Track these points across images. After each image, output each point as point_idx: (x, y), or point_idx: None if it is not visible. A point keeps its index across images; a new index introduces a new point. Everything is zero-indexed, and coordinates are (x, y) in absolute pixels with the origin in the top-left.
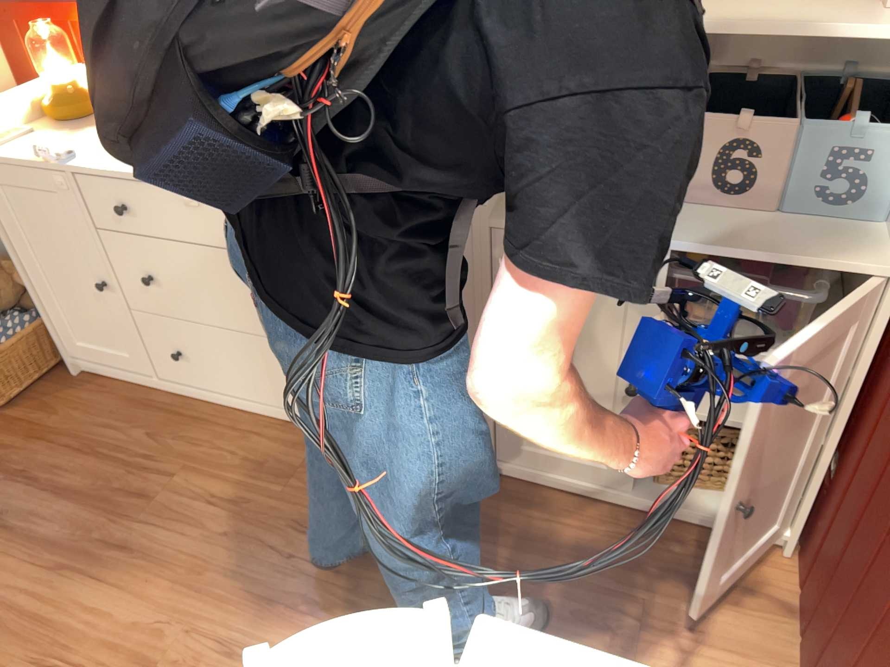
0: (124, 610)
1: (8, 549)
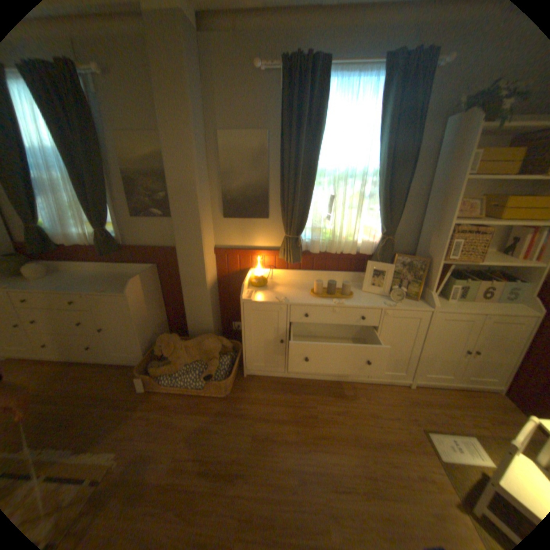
0: (345, 466)
1: (279, 455)
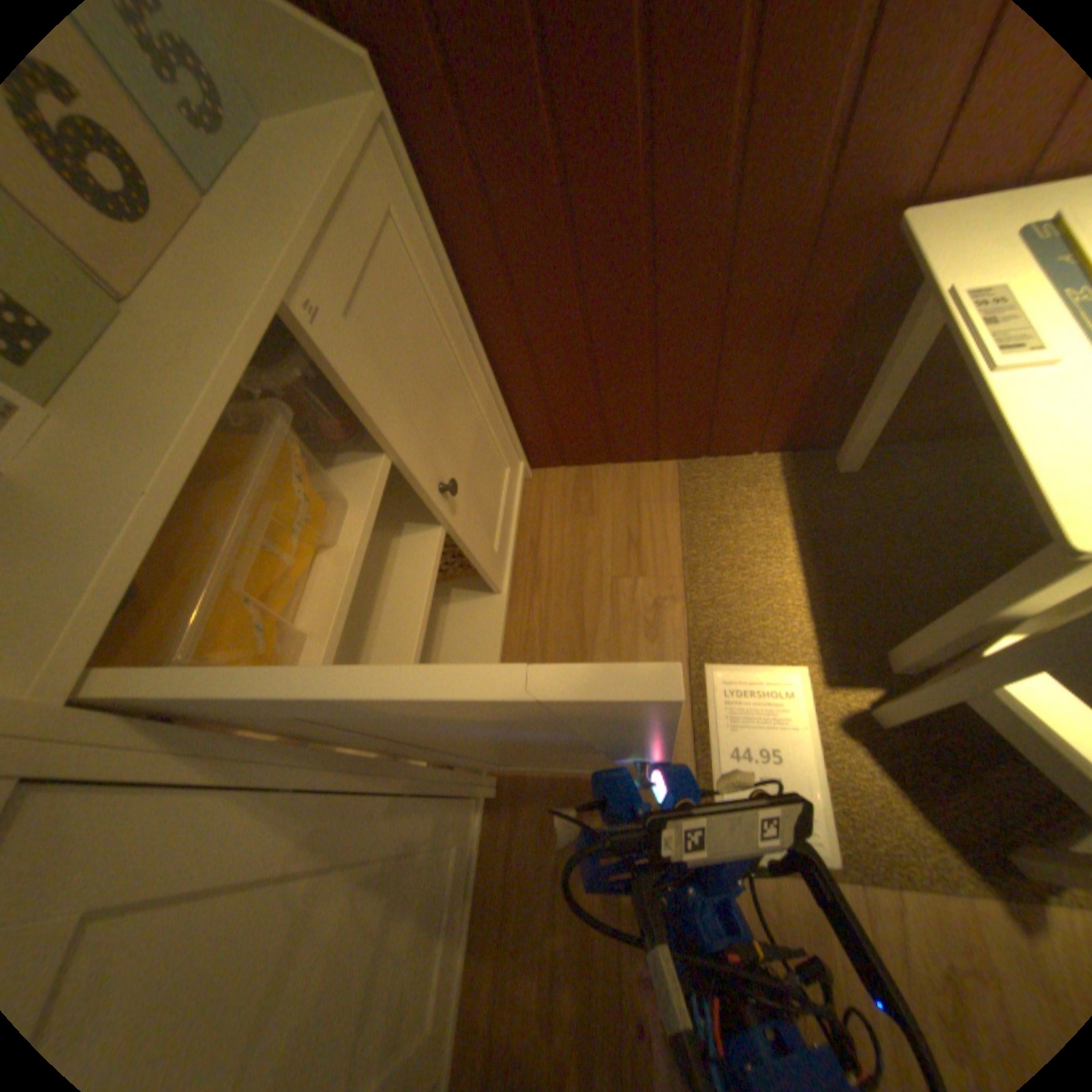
0: None
1: None
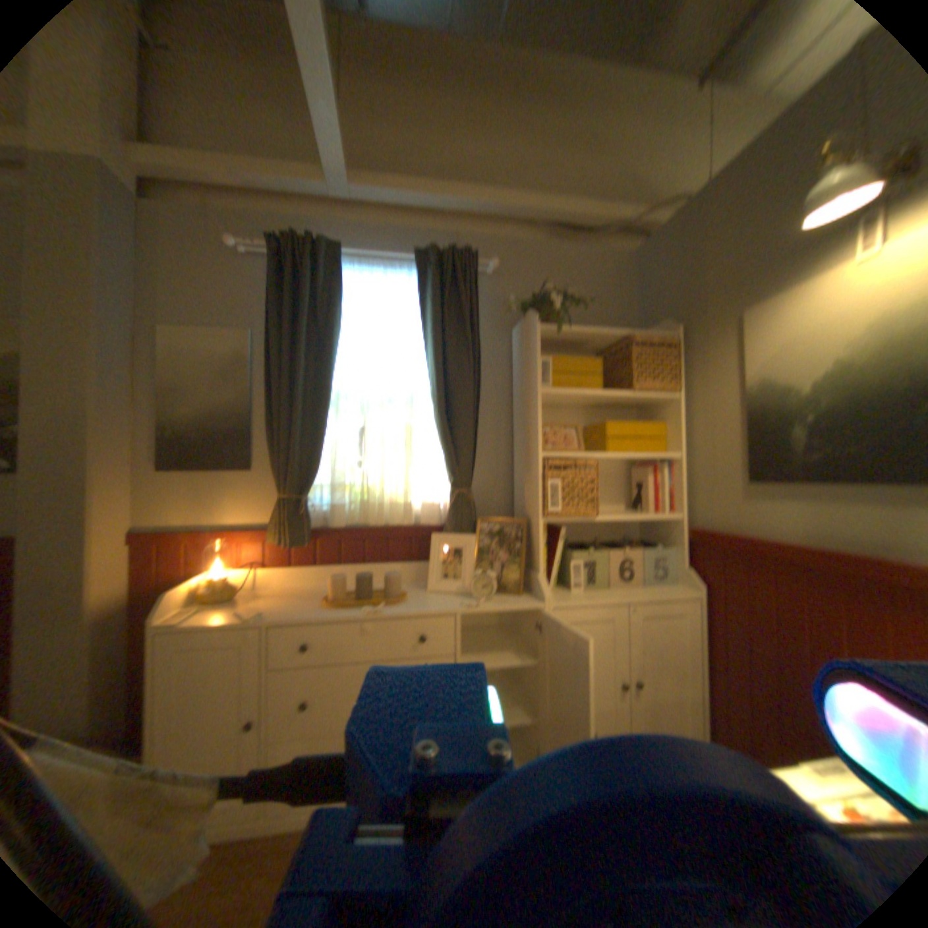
0: None
1: None
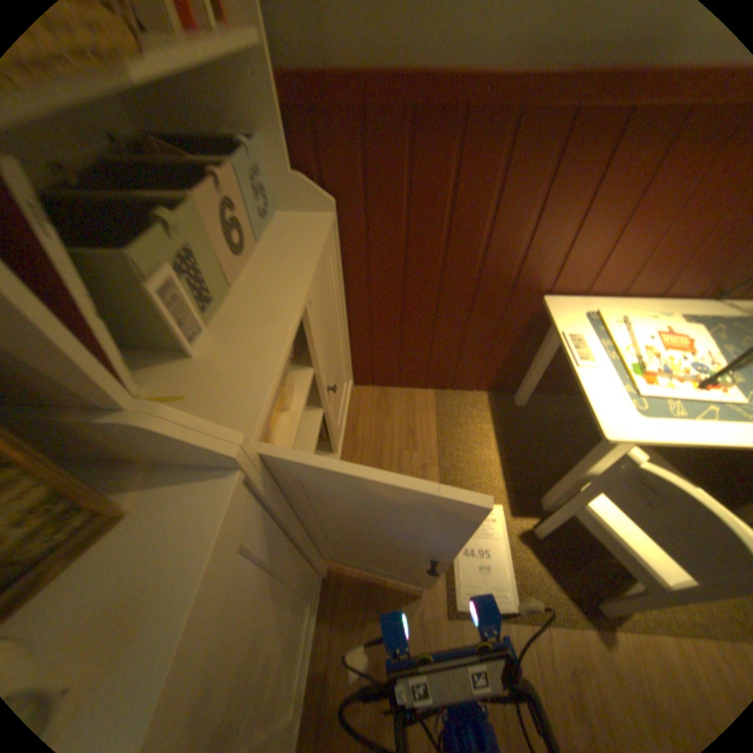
0: None
1: None
